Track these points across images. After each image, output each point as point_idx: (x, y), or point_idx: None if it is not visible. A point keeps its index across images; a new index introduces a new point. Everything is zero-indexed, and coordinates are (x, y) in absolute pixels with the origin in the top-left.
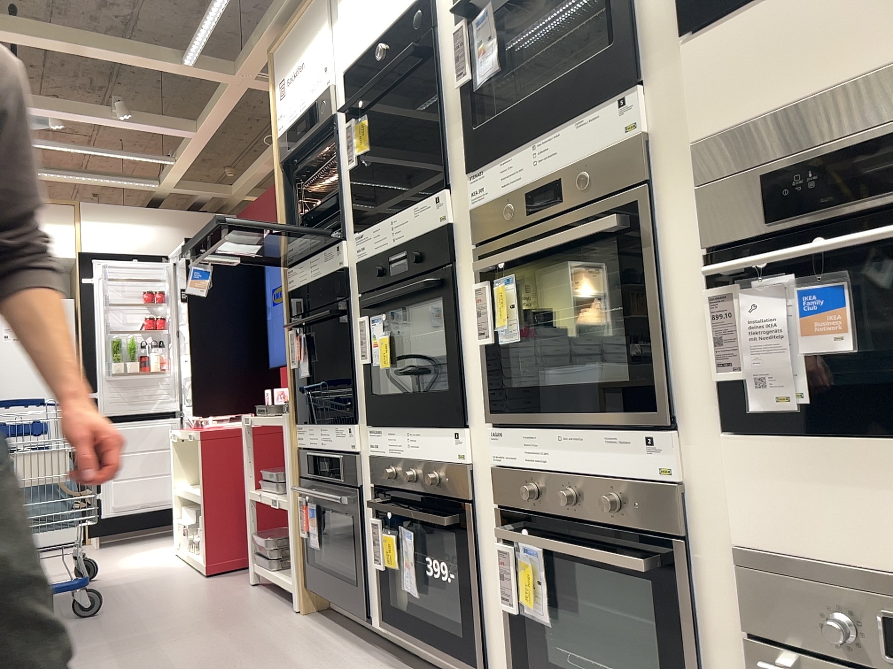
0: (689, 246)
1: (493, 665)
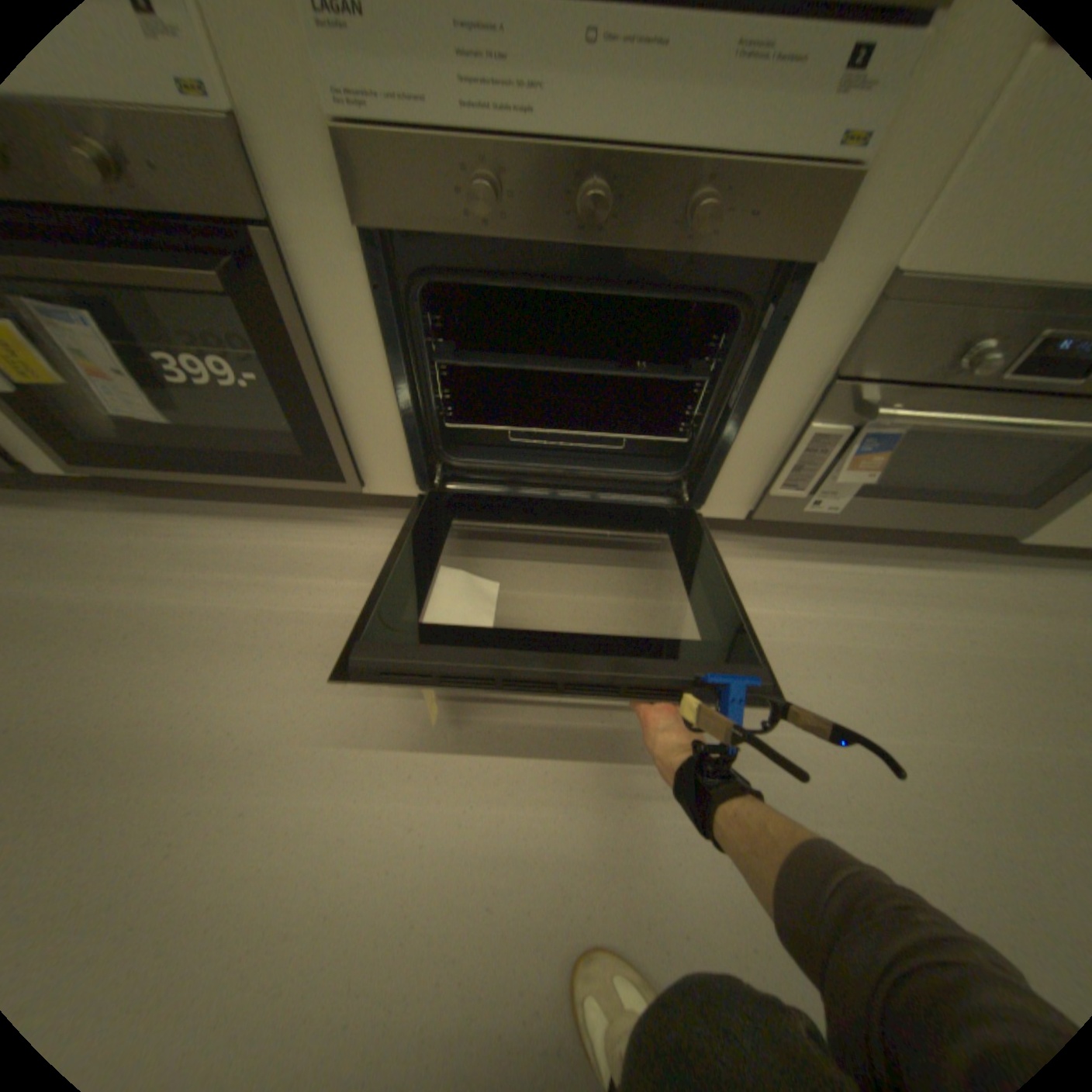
0: None
1: (366, 468)
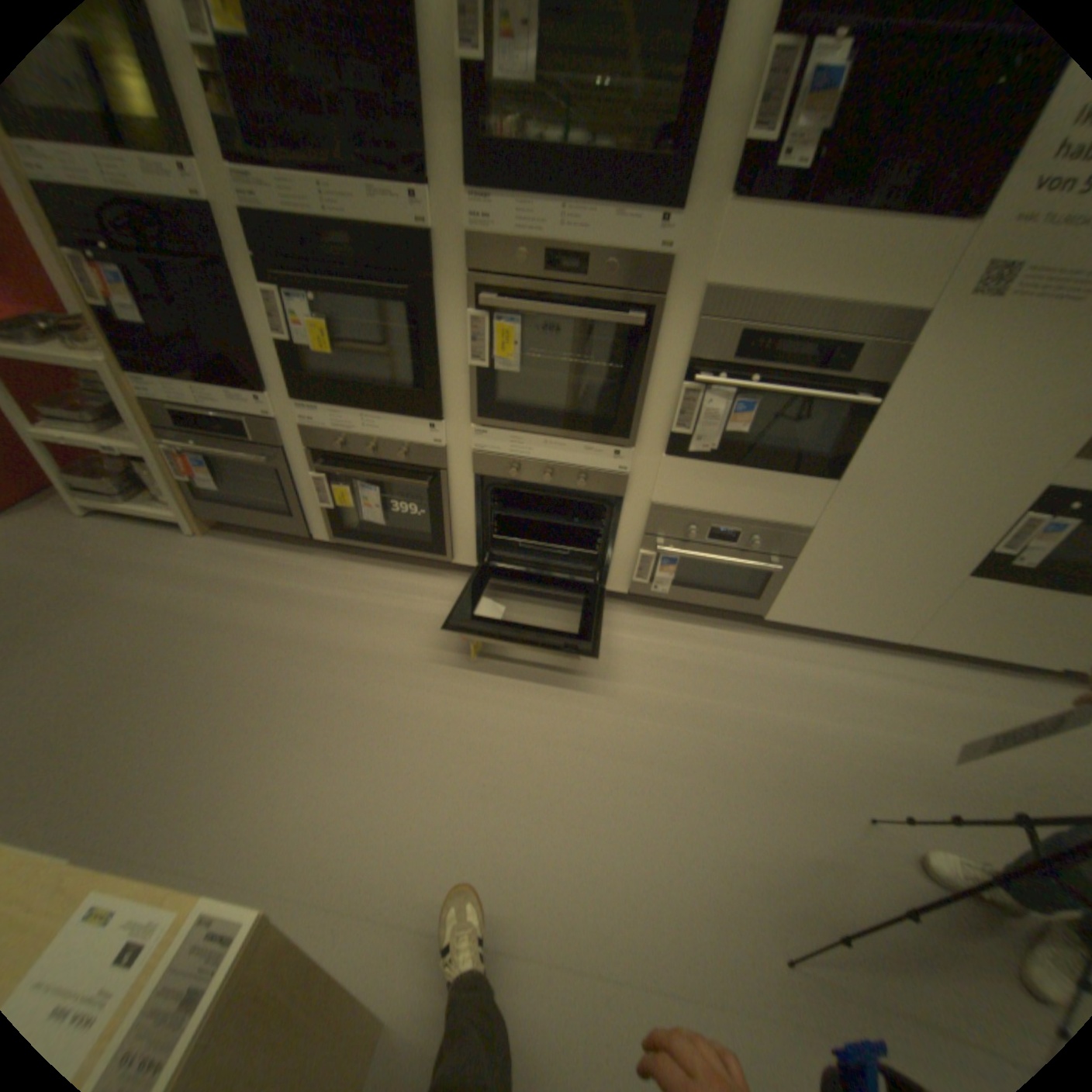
0: (676, 351)
1: (456, 554)
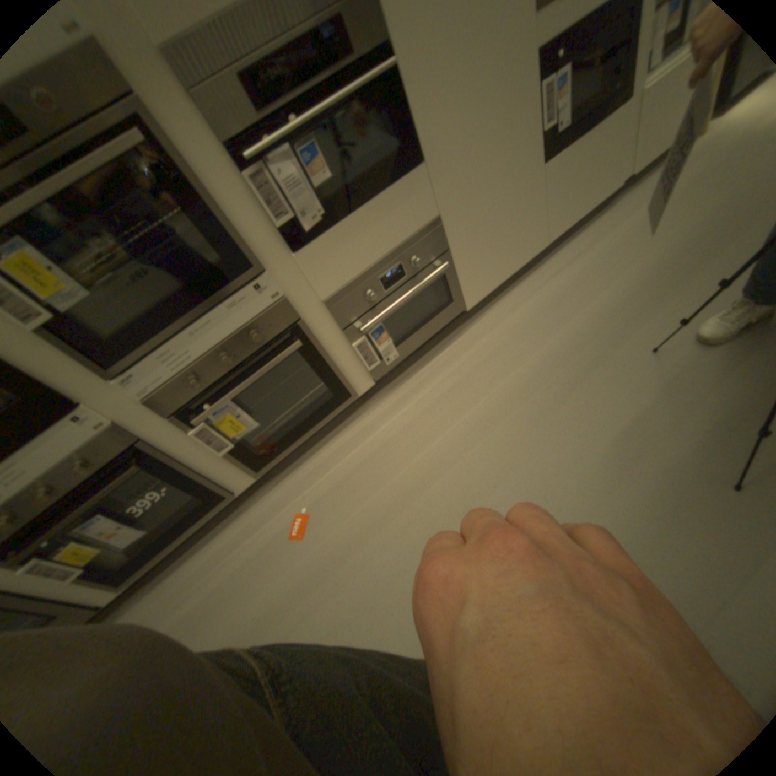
0: (204, 142)
1: (231, 485)
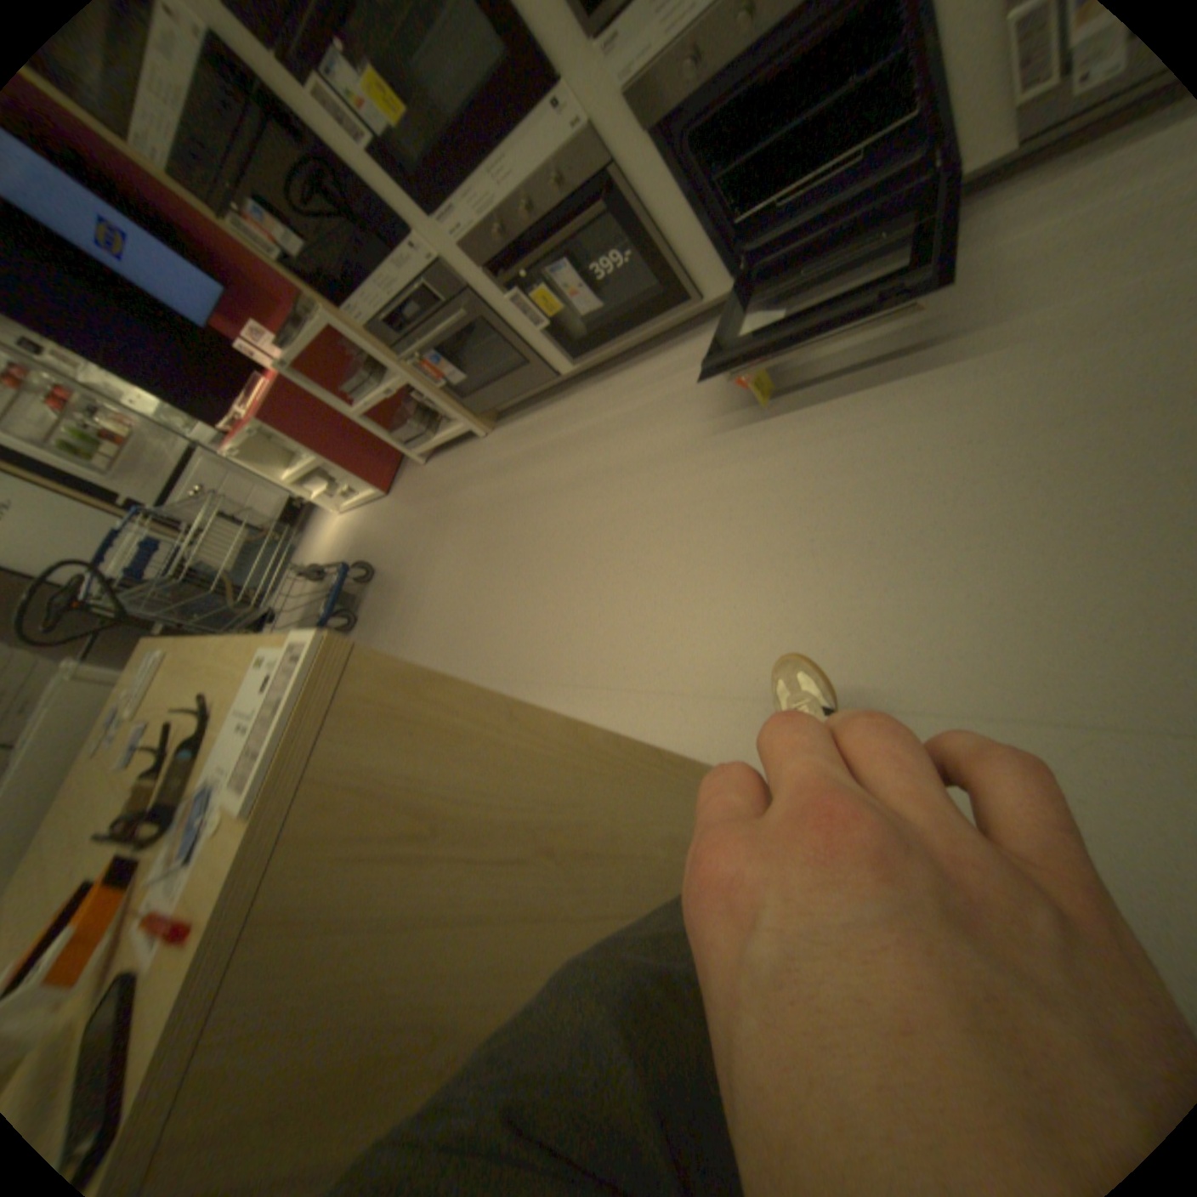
0: None
1: (702, 281)
